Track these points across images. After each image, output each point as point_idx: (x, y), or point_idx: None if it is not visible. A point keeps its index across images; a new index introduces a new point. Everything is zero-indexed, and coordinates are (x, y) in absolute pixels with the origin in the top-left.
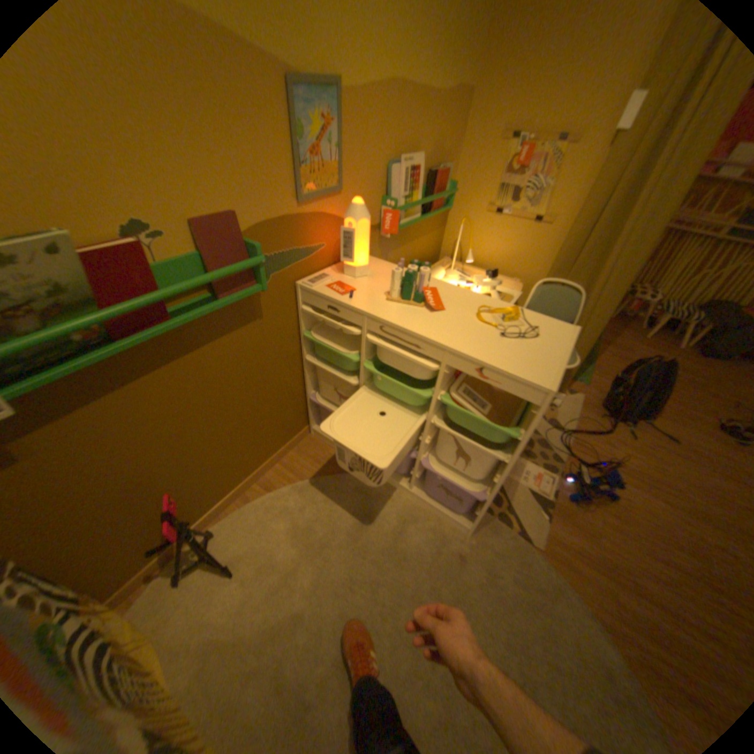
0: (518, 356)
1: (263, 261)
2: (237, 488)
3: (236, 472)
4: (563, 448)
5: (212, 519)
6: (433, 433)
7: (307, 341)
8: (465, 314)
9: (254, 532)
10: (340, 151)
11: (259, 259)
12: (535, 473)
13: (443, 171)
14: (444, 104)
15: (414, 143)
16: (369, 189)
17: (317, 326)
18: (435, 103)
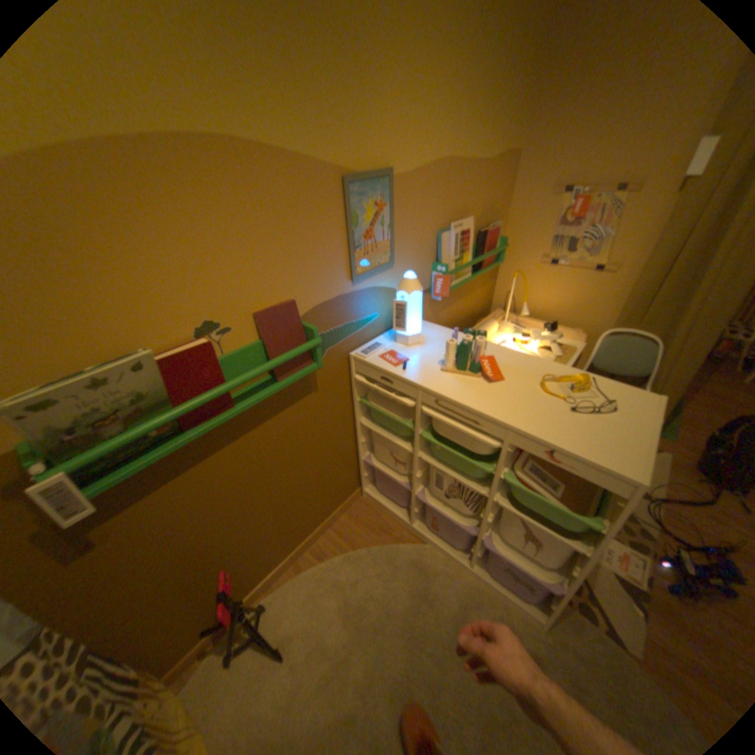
0: (595, 437)
1: (319, 342)
2: (289, 557)
3: (289, 540)
4: (653, 522)
5: (264, 590)
6: (496, 509)
7: (359, 407)
8: (528, 383)
9: (305, 609)
10: (392, 230)
11: (316, 340)
12: (621, 554)
13: (493, 230)
14: (492, 170)
15: (463, 209)
16: (420, 258)
17: (369, 392)
18: (483, 171)
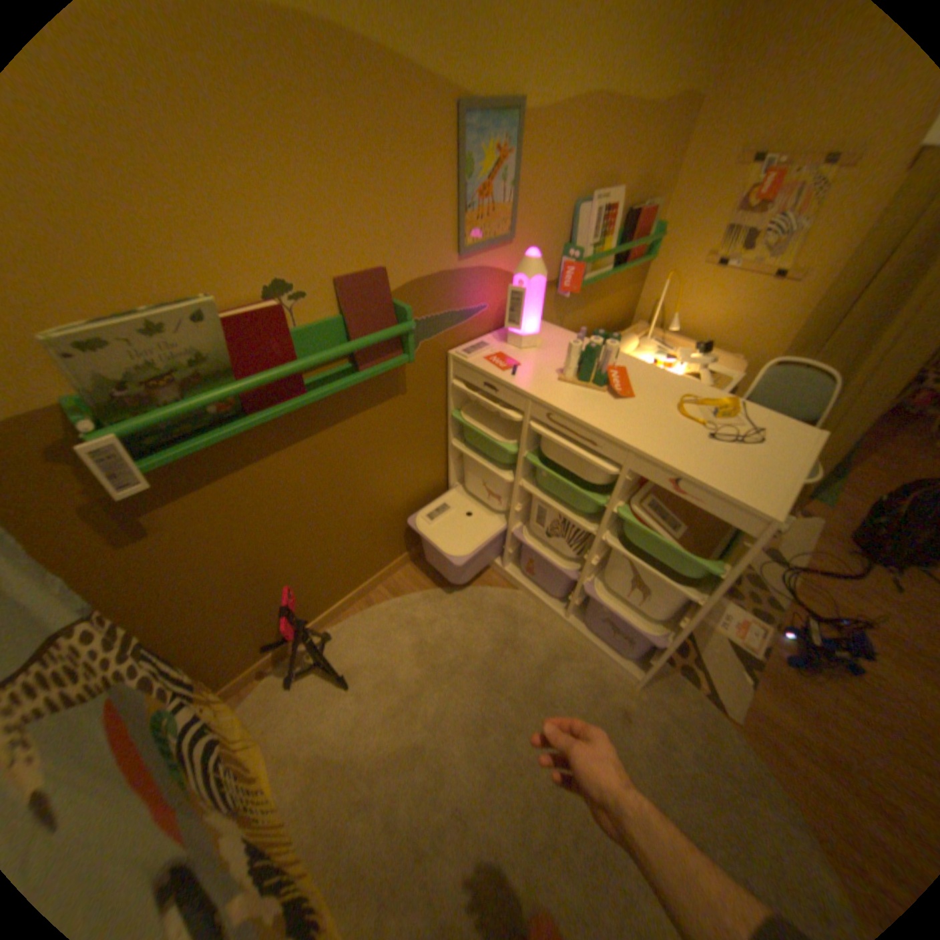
0: (732, 467)
1: (412, 328)
2: (360, 588)
3: (361, 569)
4: (786, 591)
5: (331, 620)
6: (604, 552)
7: (455, 423)
8: (663, 404)
9: (376, 642)
10: (516, 189)
11: (408, 324)
12: (741, 620)
13: (649, 209)
14: (659, 119)
15: (613, 174)
16: (548, 235)
17: (468, 405)
18: (647, 119)
